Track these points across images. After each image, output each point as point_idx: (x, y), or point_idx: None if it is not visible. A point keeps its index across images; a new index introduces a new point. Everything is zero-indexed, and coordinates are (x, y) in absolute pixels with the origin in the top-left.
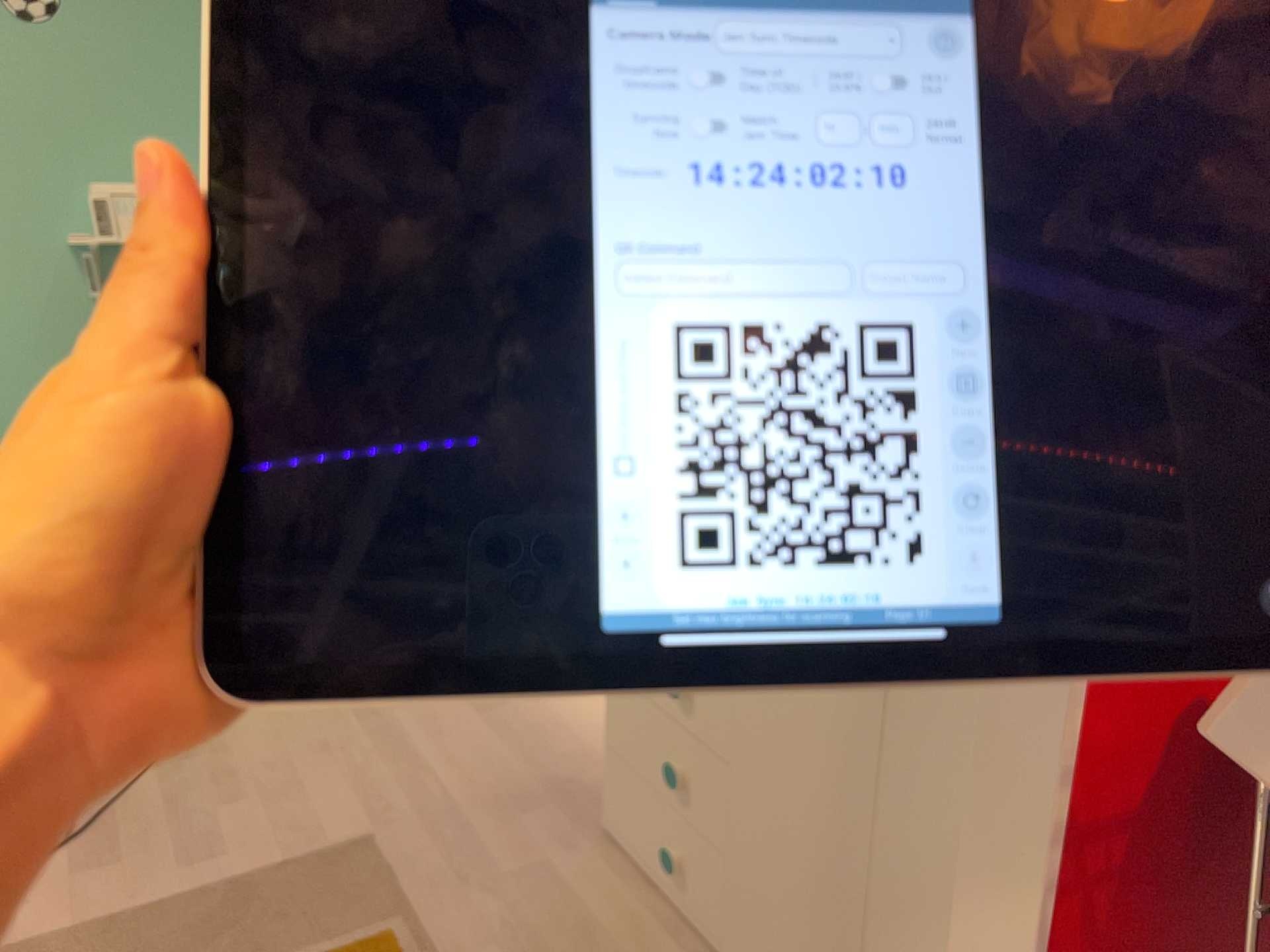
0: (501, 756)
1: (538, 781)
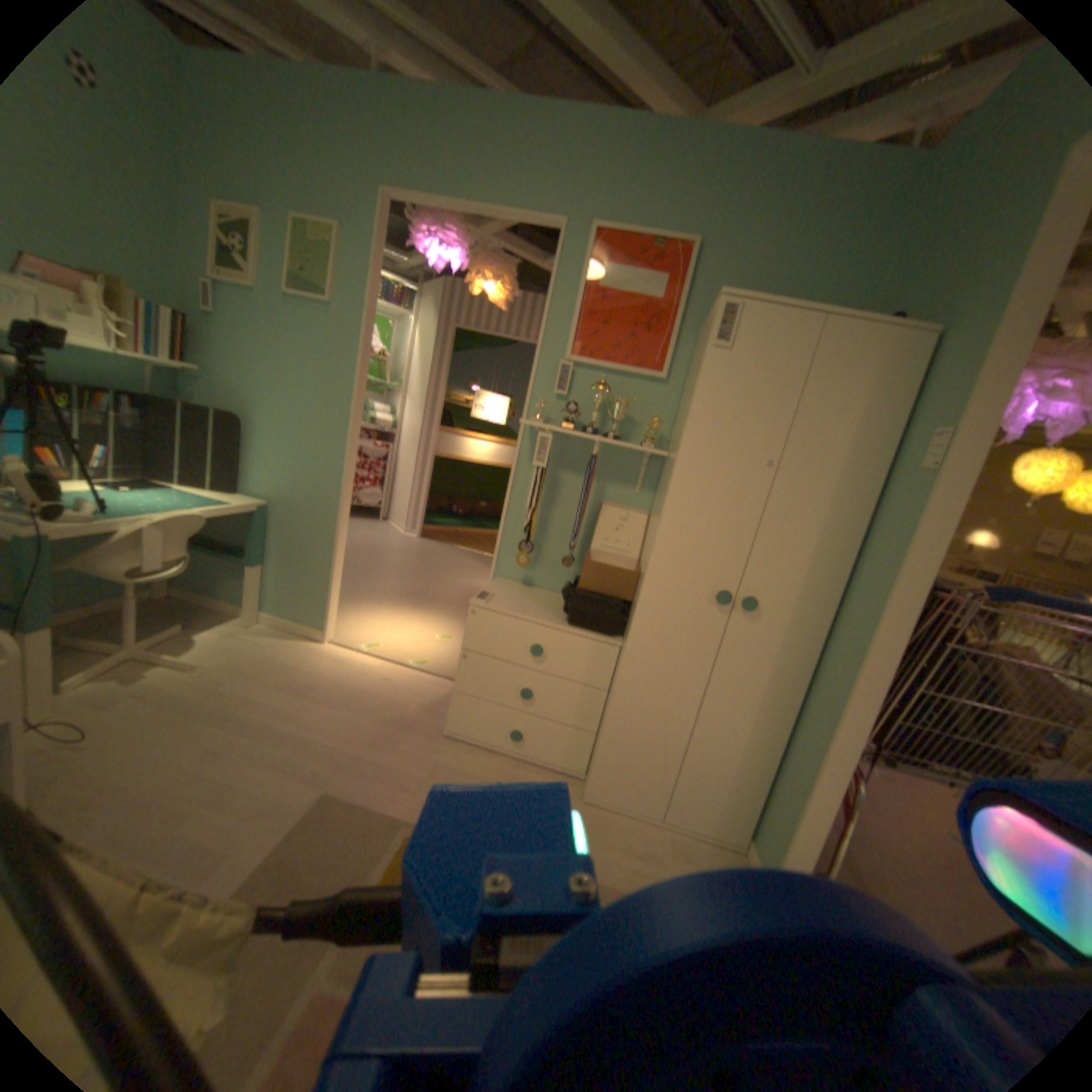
0: (345, 719)
1: (382, 726)
